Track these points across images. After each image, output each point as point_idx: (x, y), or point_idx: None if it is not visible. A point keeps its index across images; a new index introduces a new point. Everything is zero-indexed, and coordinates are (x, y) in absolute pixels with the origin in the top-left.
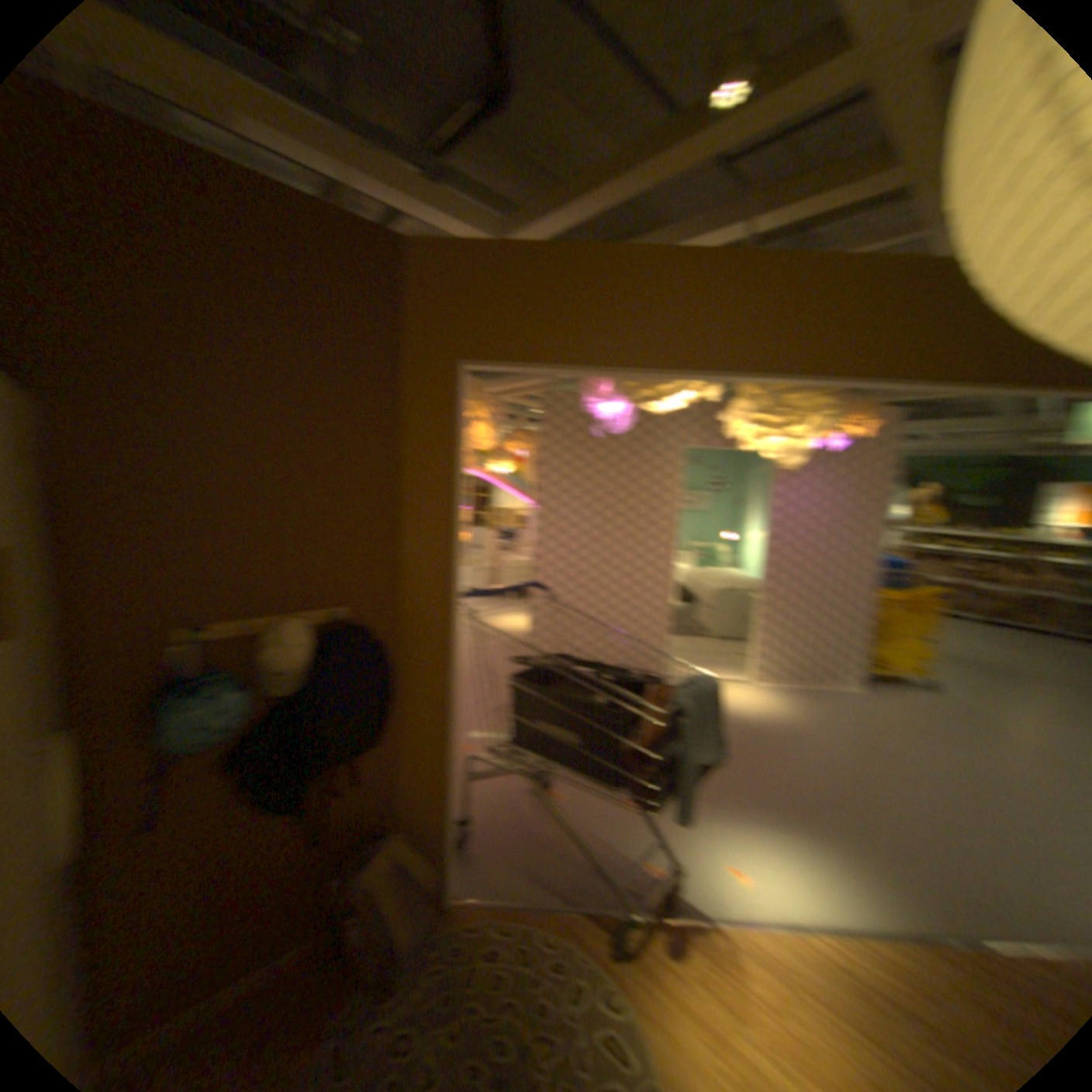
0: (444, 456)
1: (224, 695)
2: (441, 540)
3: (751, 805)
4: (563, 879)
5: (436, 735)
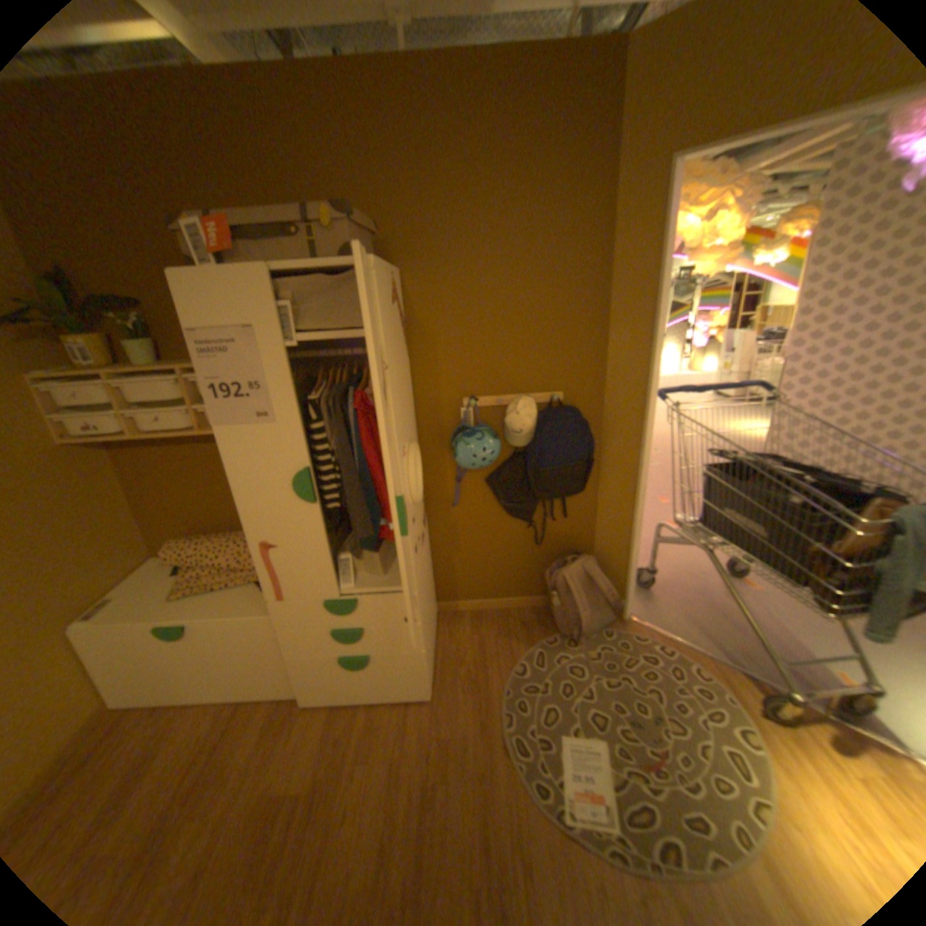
0: (655, 257)
1: (490, 440)
2: (647, 337)
3: None
4: (739, 645)
5: (630, 498)
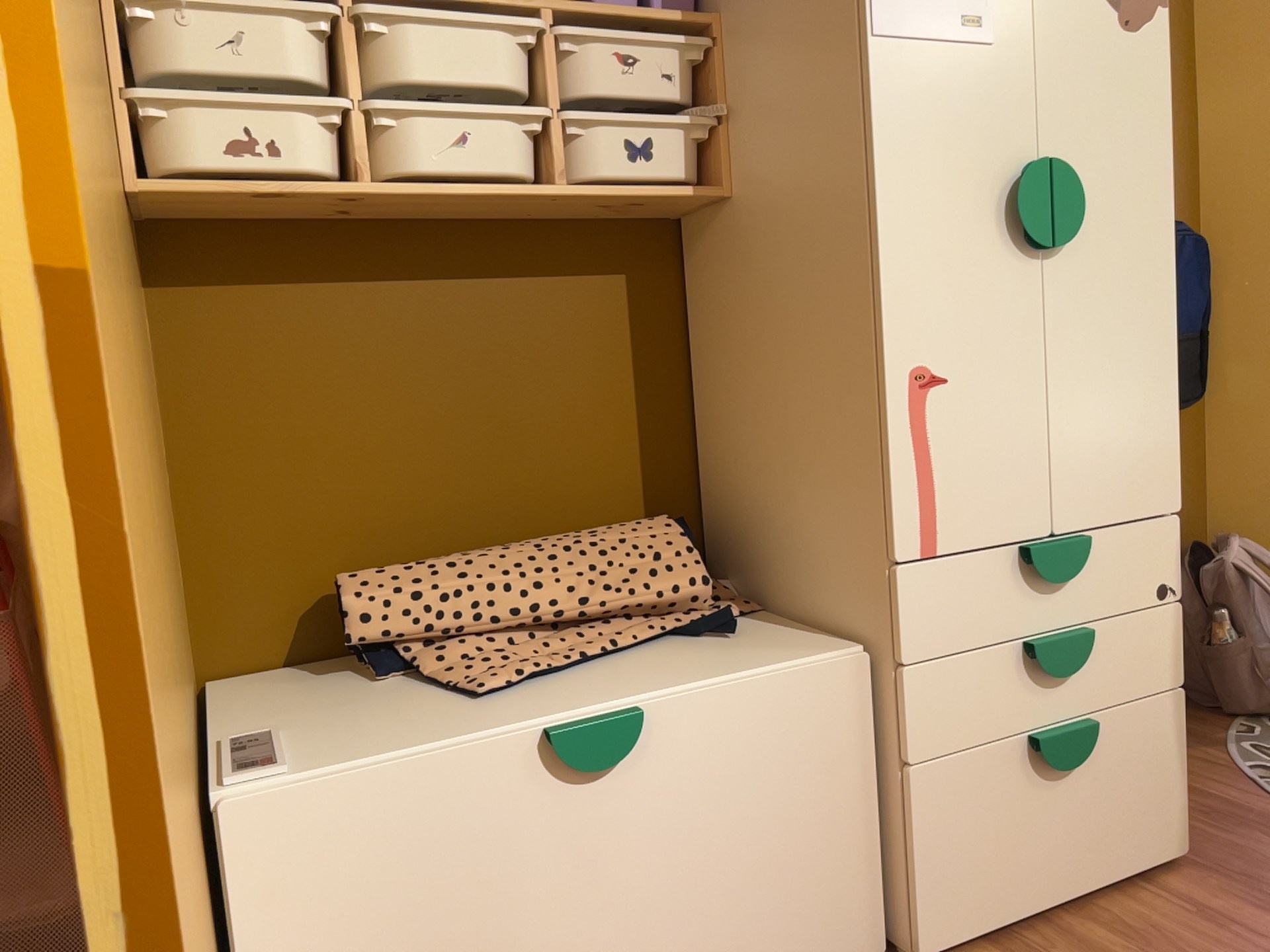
0: None
1: None
2: None
3: None
4: None
5: None
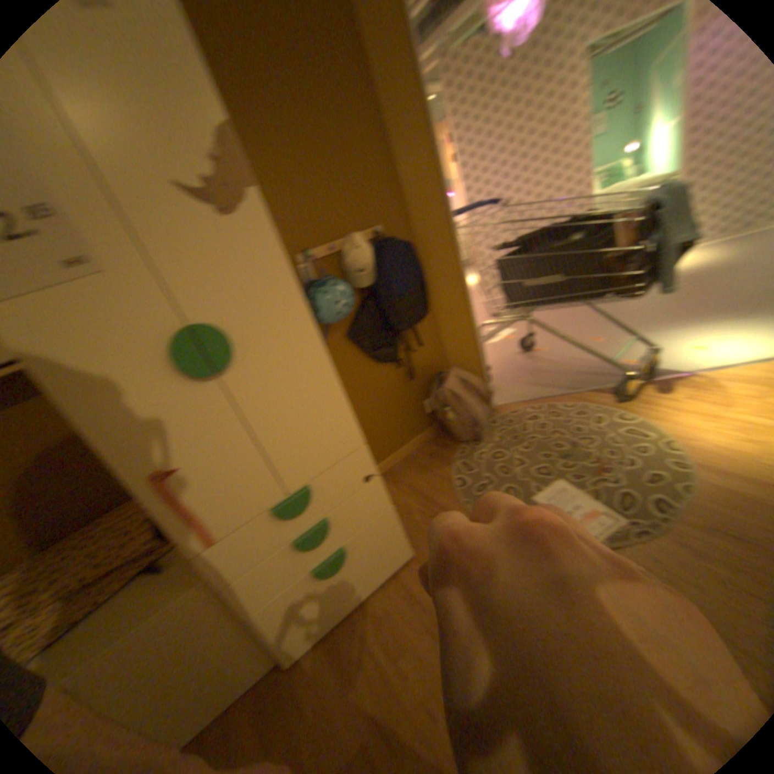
0: (413, 70)
1: (344, 282)
2: (431, 149)
3: (705, 311)
4: (569, 378)
5: (464, 301)
